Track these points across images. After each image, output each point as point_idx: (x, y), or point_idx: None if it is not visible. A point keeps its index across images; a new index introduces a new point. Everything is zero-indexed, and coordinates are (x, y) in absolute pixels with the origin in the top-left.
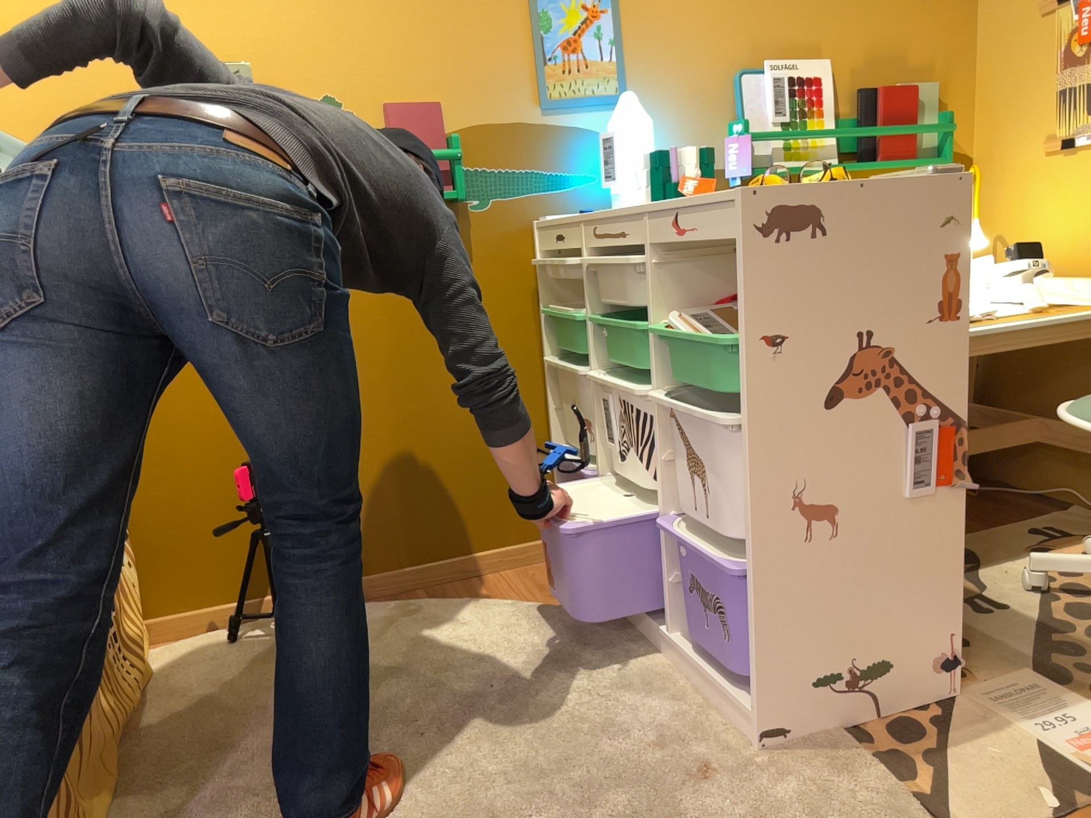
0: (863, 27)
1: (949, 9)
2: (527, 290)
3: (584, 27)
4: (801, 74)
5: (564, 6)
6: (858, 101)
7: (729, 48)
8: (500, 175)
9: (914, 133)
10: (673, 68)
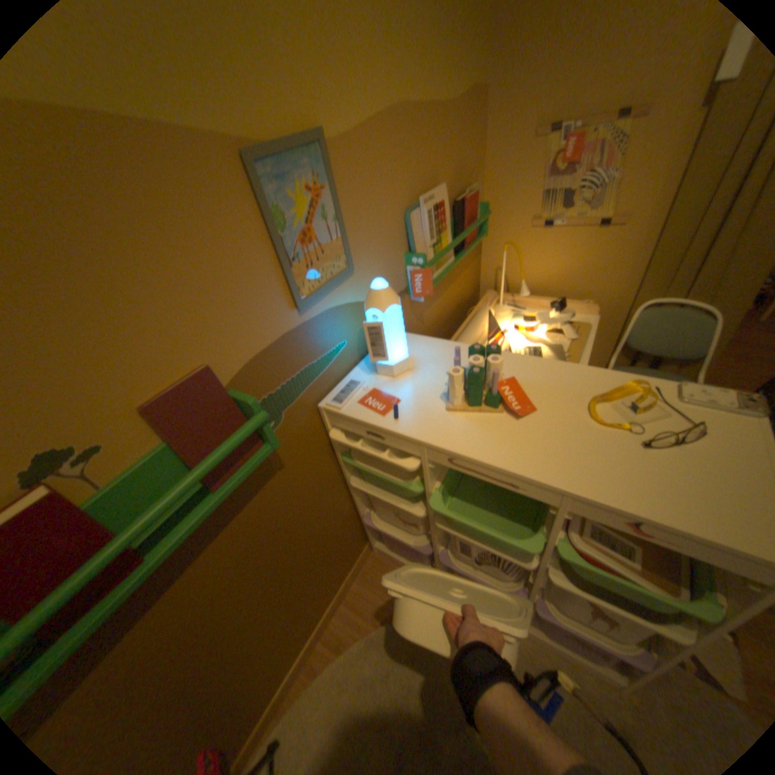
0: (453, 149)
1: (479, 124)
2: (325, 451)
3: (312, 211)
4: (436, 201)
5: (290, 191)
6: (452, 207)
7: (400, 191)
8: (284, 389)
9: (476, 223)
10: (374, 224)
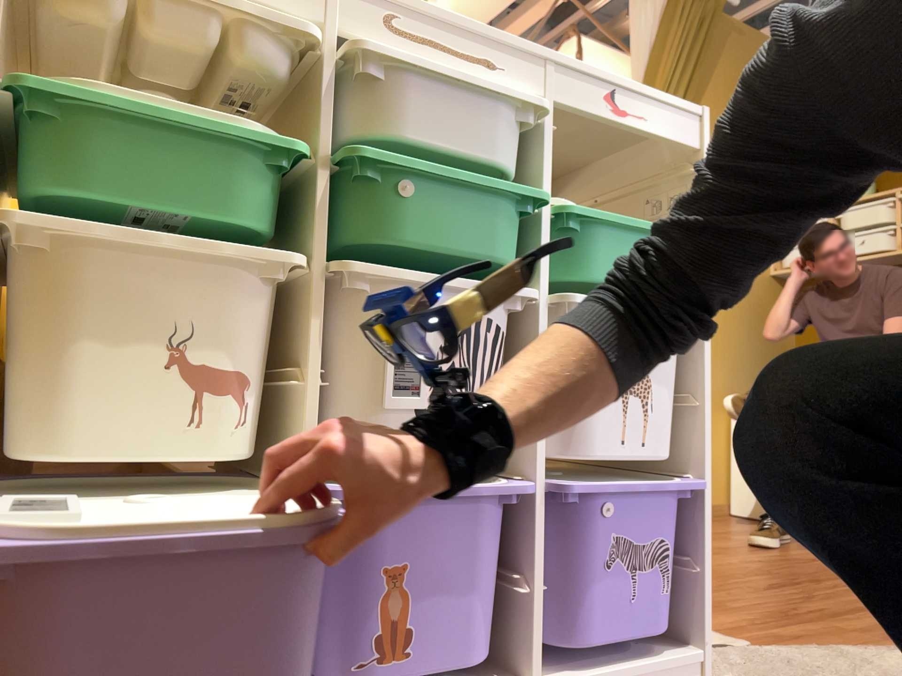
0: None
1: None
2: None
3: None
4: None
5: None
6: None
7: None
8: None
9: None
10: None
